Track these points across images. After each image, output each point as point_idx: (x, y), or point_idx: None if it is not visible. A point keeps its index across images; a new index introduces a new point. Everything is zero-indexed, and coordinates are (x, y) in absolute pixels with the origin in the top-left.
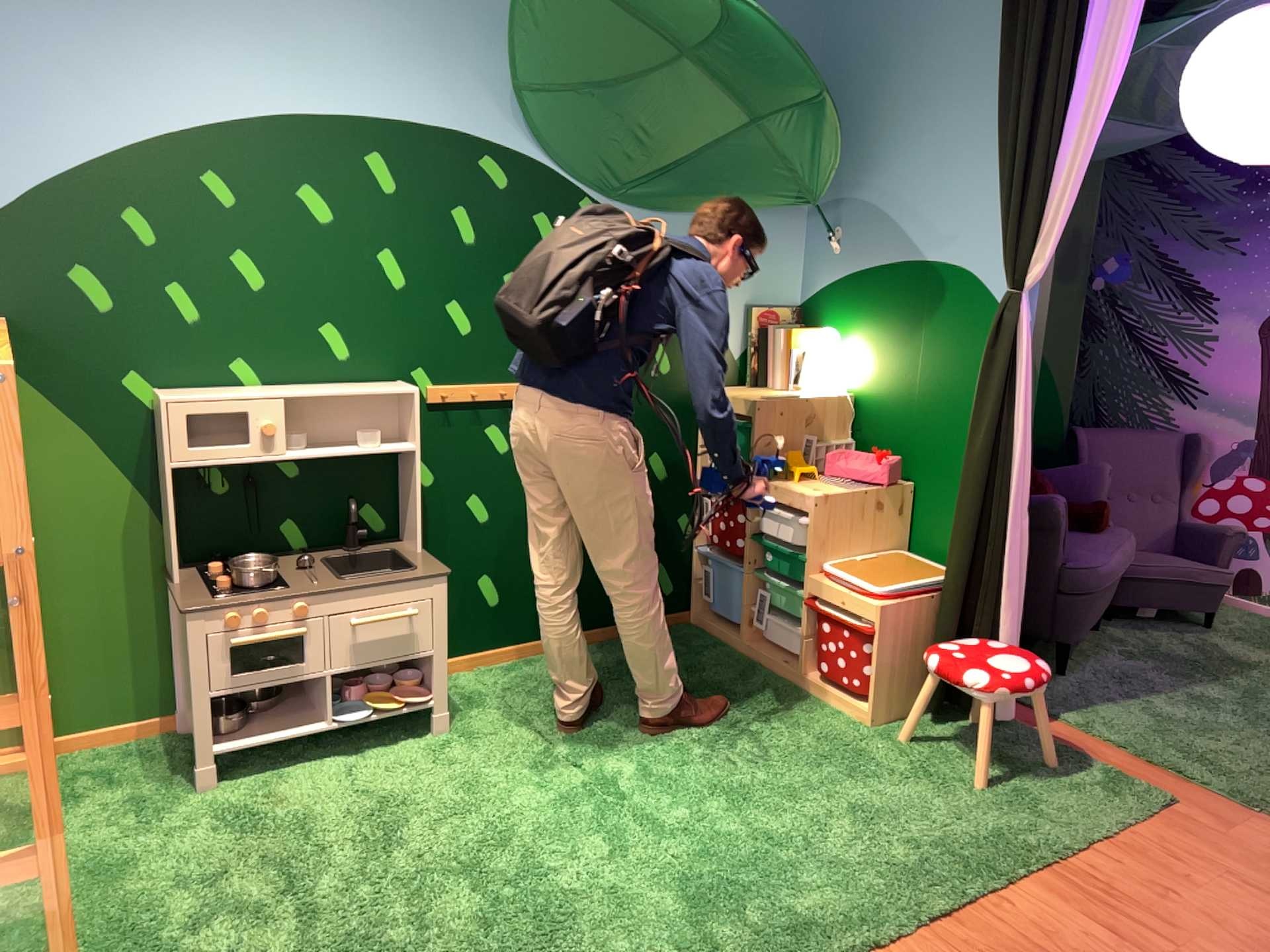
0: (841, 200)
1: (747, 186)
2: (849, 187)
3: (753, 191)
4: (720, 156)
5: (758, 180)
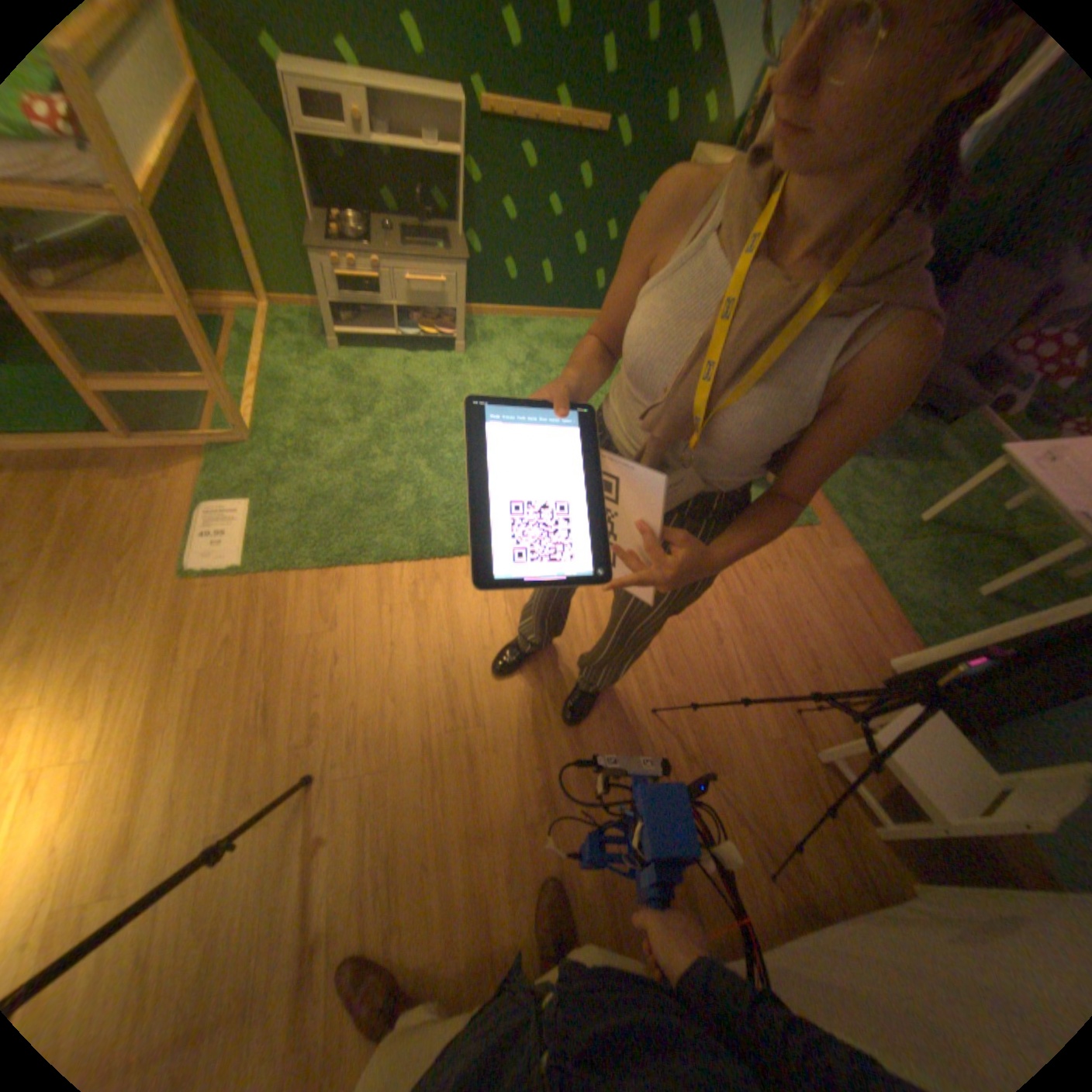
0: None
1: None
2: None
3: None
4: None
5: None
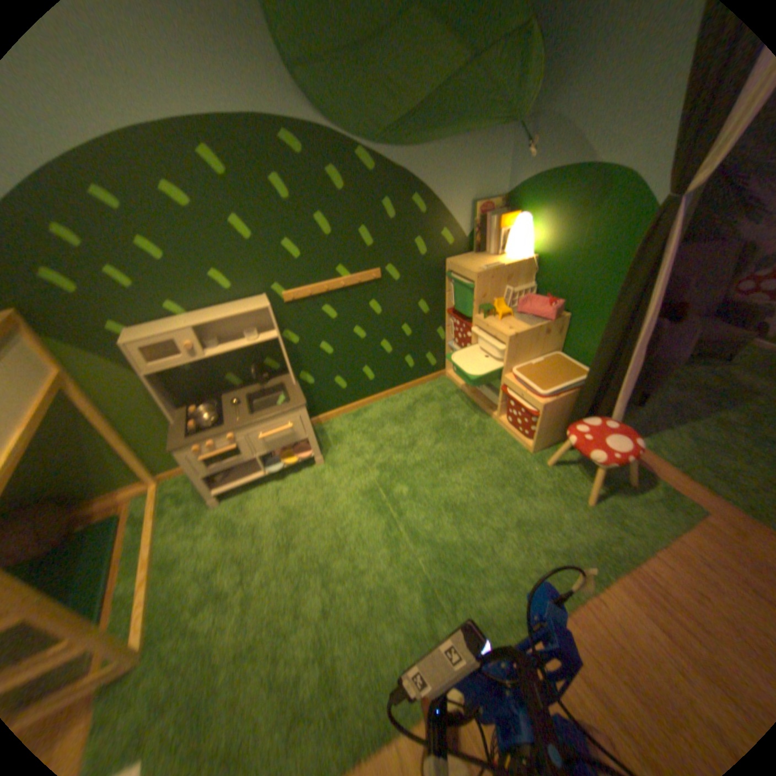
0: (544, 108)
1: (474, 111)
2: (552, 97)
3: (478, 113)
4: (453, 87)
5: (482, 104)
